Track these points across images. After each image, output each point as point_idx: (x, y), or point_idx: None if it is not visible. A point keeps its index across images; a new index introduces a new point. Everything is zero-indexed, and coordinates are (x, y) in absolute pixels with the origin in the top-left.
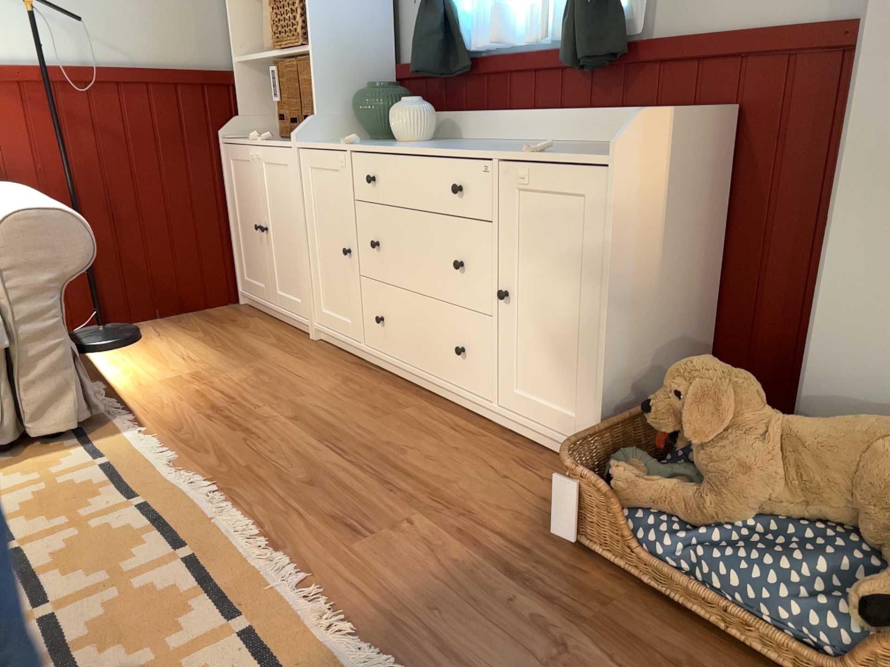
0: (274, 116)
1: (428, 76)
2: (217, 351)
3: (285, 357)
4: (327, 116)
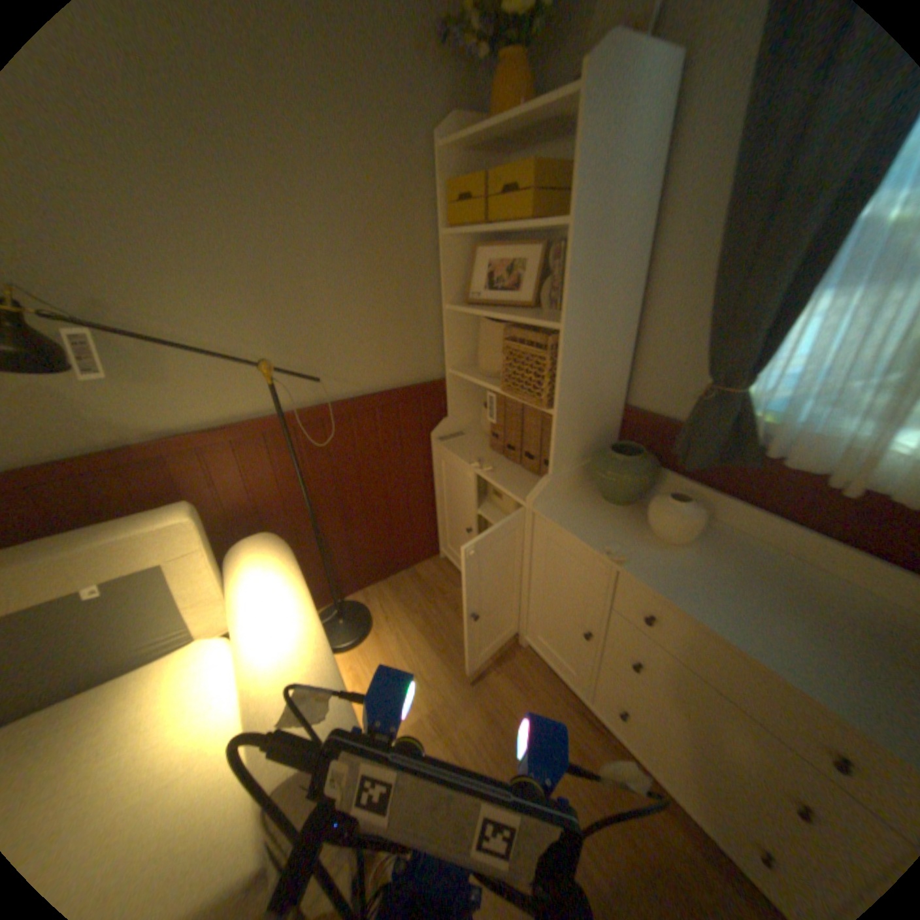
0: (477, 409)
1: (705, 469)
2: (443, 660)
3: (509, 685)
4: (563, 472)
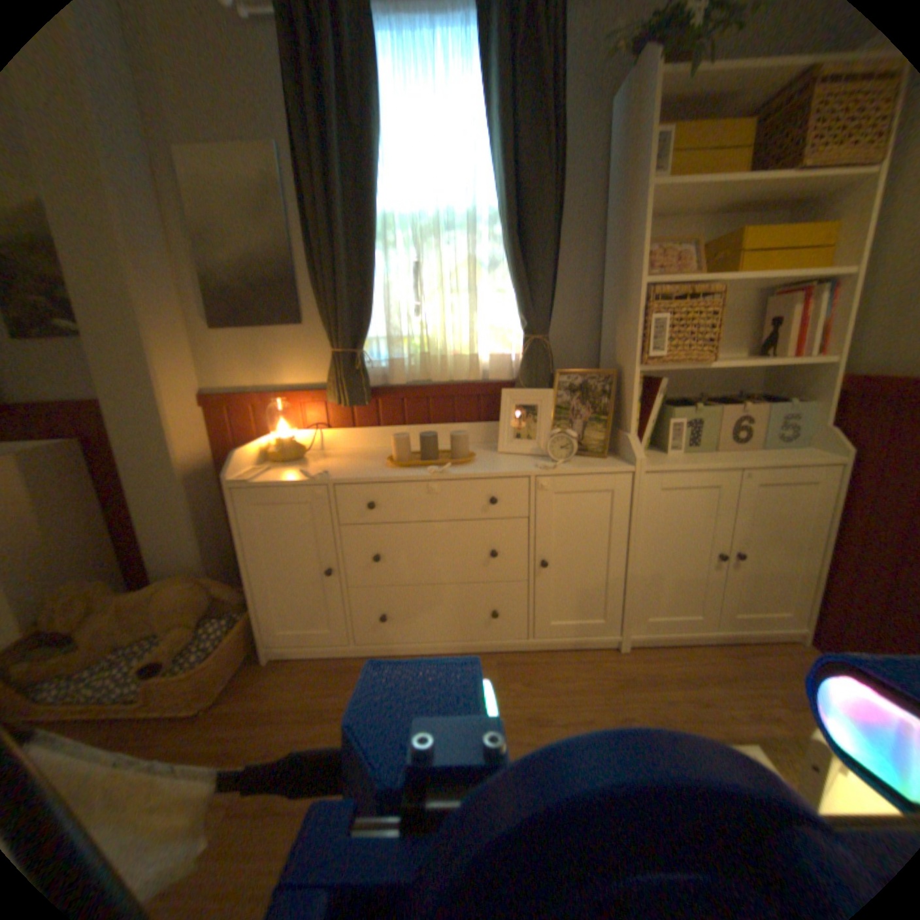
0: None
1: None
2: None
3: None
4: None
